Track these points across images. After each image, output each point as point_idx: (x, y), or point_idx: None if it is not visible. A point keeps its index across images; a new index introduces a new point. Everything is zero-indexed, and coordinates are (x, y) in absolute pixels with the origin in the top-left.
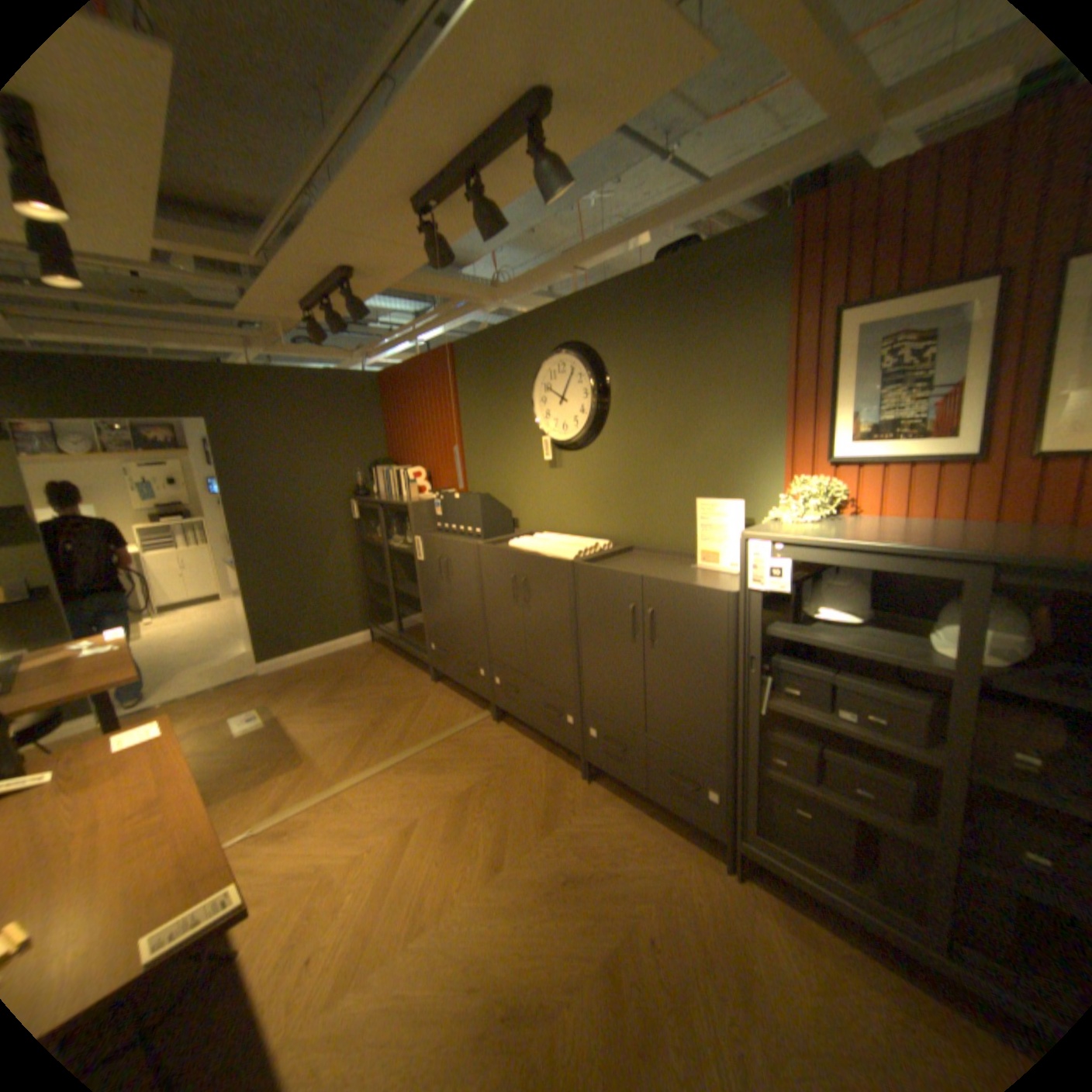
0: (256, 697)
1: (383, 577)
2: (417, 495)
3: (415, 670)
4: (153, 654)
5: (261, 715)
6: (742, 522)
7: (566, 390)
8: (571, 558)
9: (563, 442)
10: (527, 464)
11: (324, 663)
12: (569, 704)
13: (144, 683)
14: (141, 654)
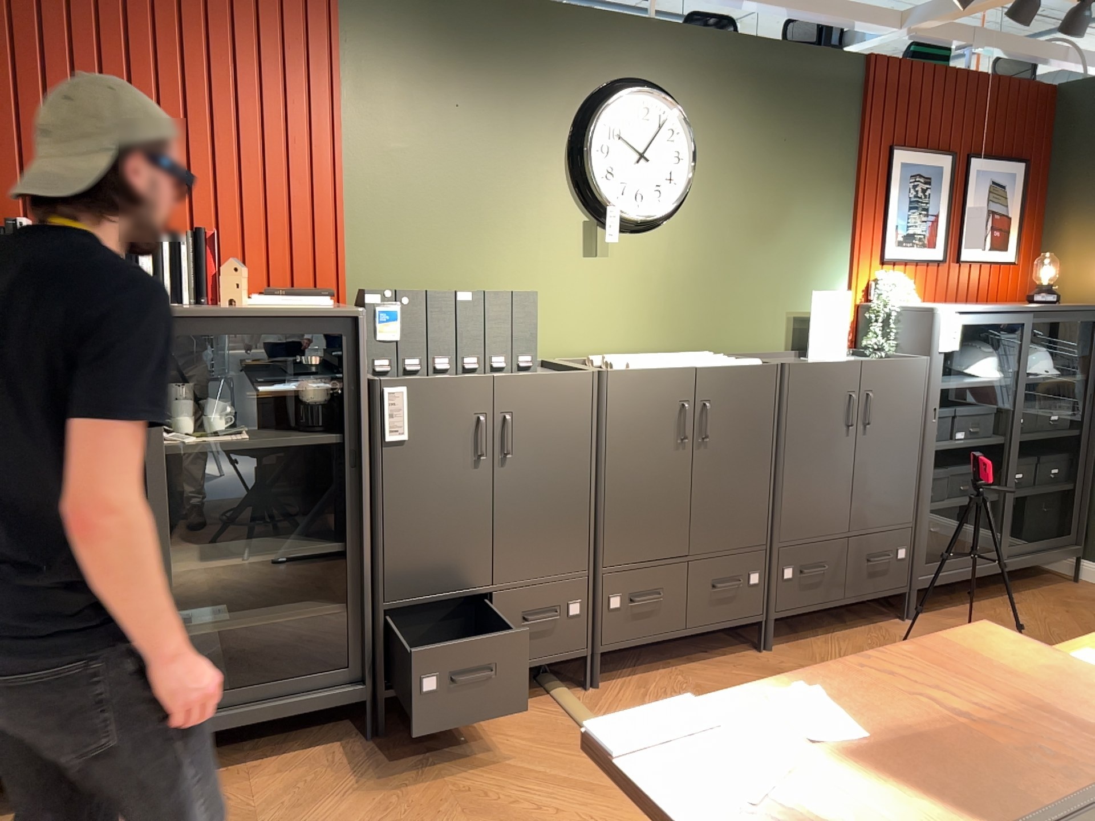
0: None
1: None
2: (247, 300)
3: (270, 761)
4: None
5: None
6: (849, 311)
7: (647, 146)
8: (758, 362)
9: (642, 216)
10: (536, 246)
11: None
12: (756, 557)
13: None
14: None
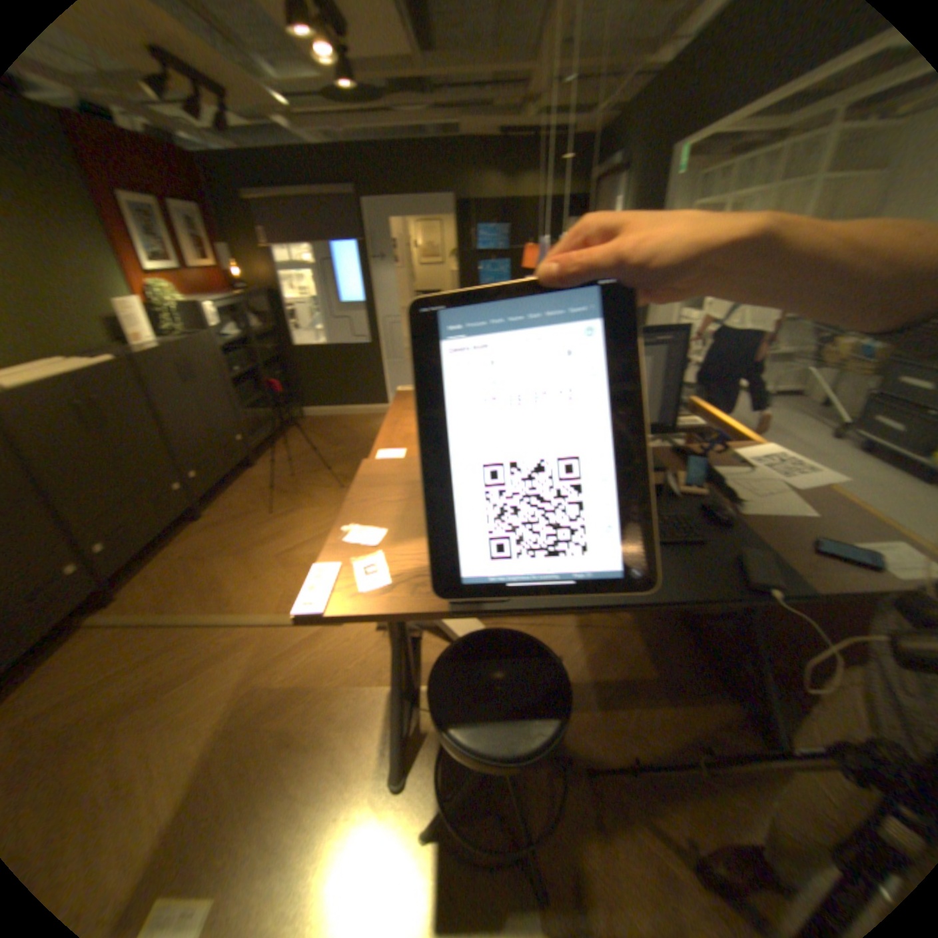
0: None
1: None
2: None
3: None
4: None
5: None
6: (139, 310)
7: None
8: (106, 359)
9: None
10: None
11: None
12: (168, 476)
13: None
14: None
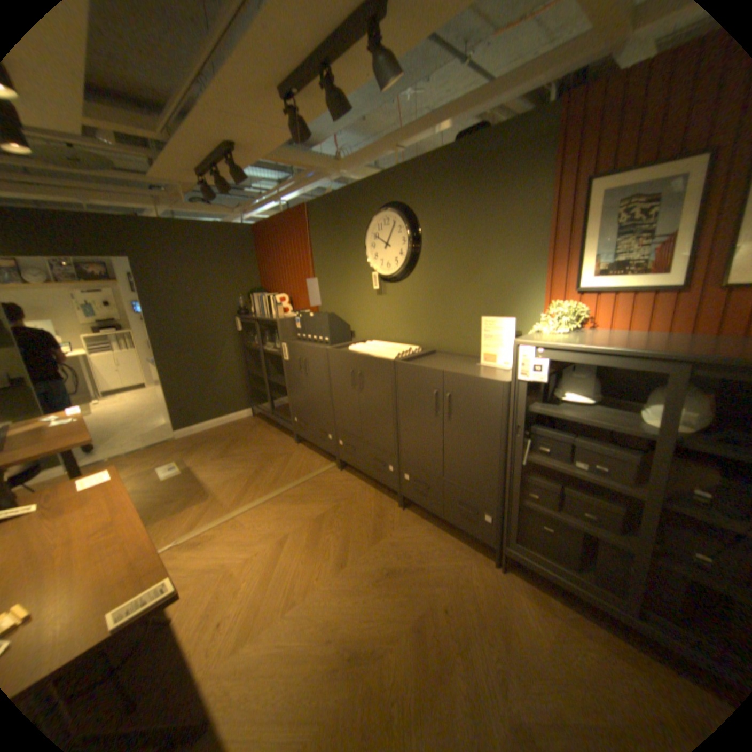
0: (174, 453)
1: (259, 372)
2: (282, 314)
3: (283, 435)
4: (100, 424)
5: (178, 466)
6: (513, 334)
7: (389, 238)
8: (393, 358)
9: (387, 276)
10: (361, 292)
11: (220, 430)
12: (390, 458)
13: (96, 444)
14: (92, 425)
